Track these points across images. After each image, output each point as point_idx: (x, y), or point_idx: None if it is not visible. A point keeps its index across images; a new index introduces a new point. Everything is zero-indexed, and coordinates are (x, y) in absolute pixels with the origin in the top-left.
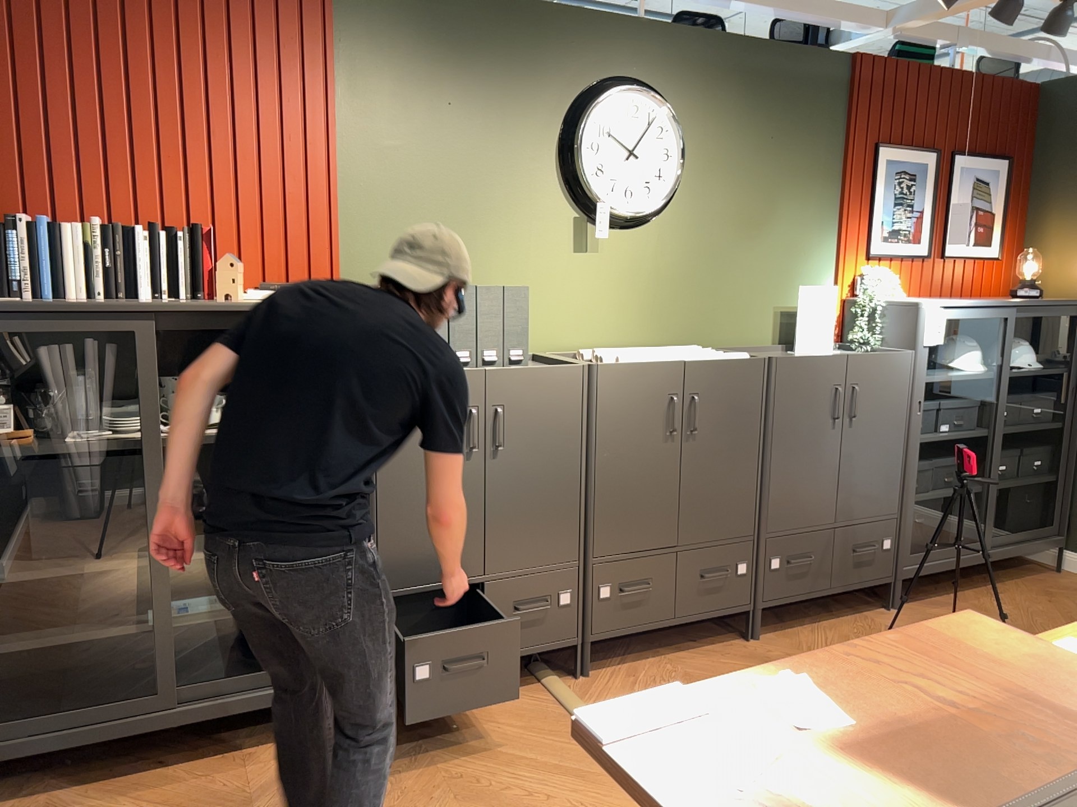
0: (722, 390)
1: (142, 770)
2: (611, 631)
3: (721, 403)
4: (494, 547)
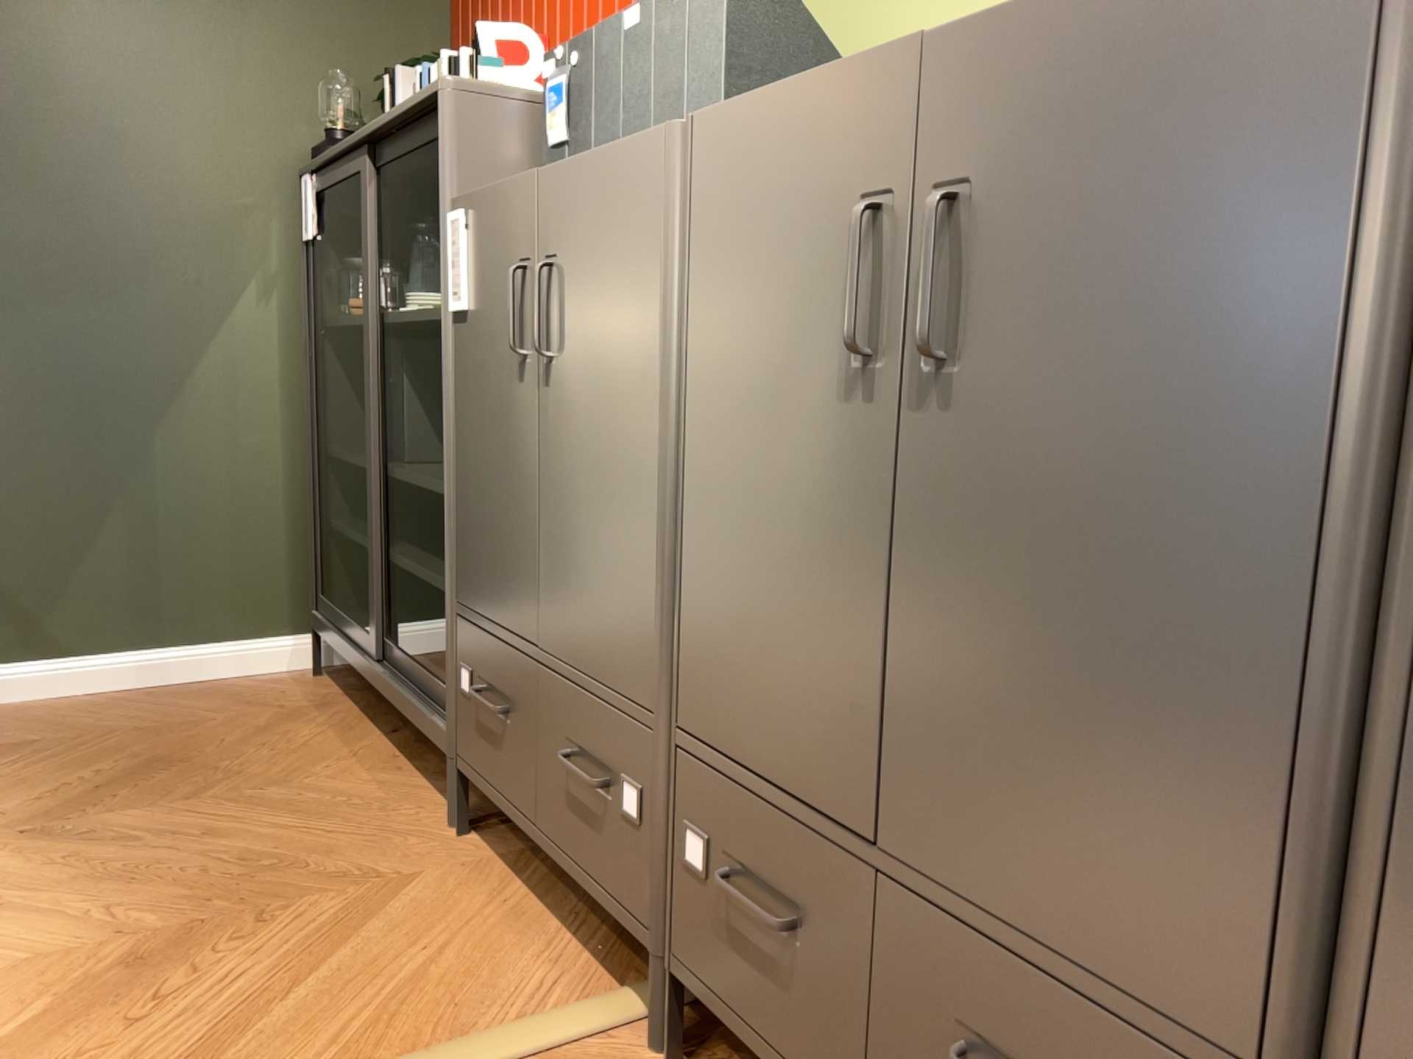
0: (1074, 146)
1: (377, 727)
2: (705, 987)
3: (1069, 217)
4: (546, 587)
